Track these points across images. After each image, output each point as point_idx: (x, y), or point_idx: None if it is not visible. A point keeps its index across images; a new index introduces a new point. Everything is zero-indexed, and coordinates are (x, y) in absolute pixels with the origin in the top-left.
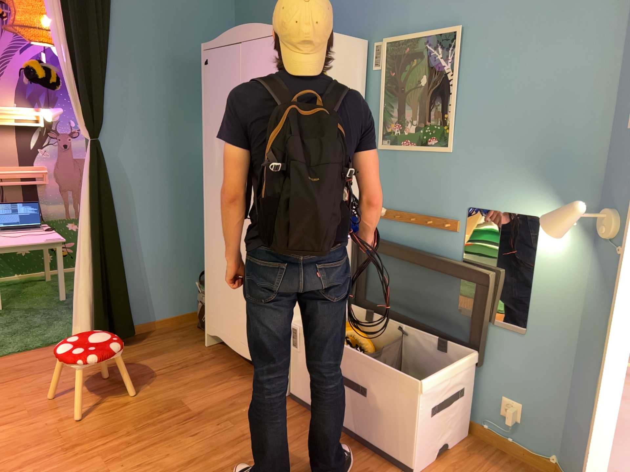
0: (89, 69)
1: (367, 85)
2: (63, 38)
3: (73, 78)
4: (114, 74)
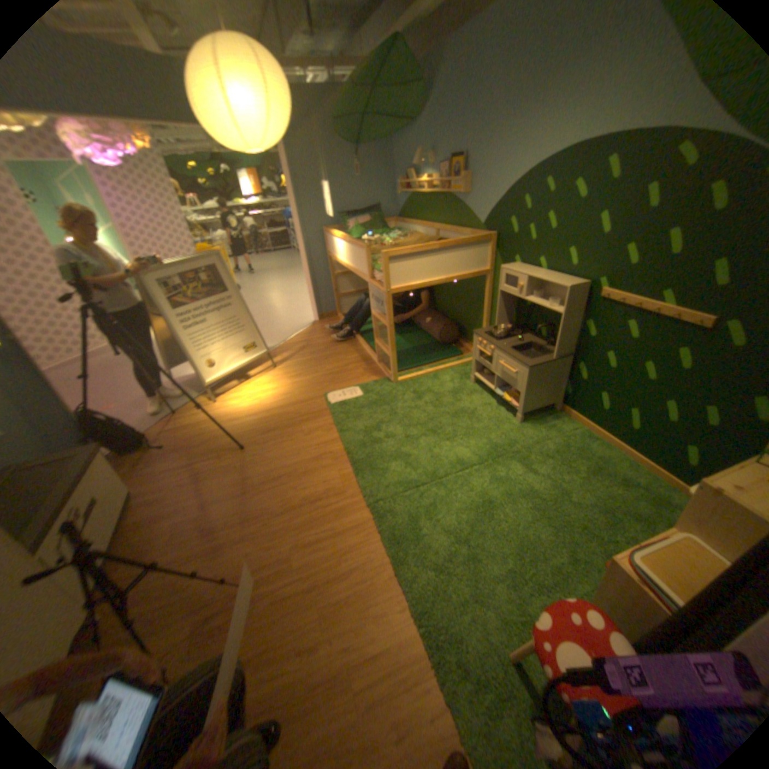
0: None
1: None
2: None
3: None
4: None
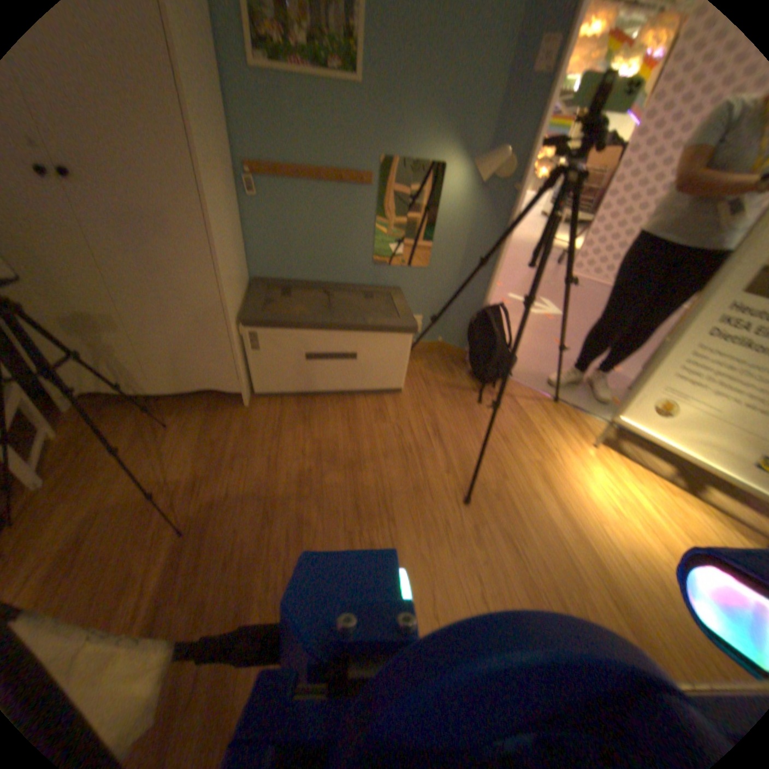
0: None
1: None
2: None
3: None
4: None
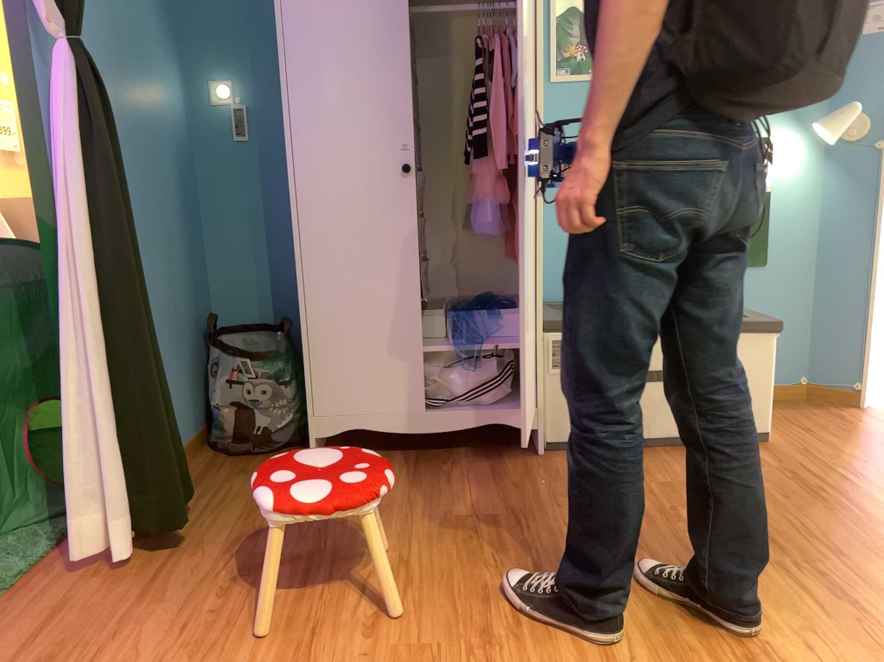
0: None
1: None
2: None
3: None
4: None
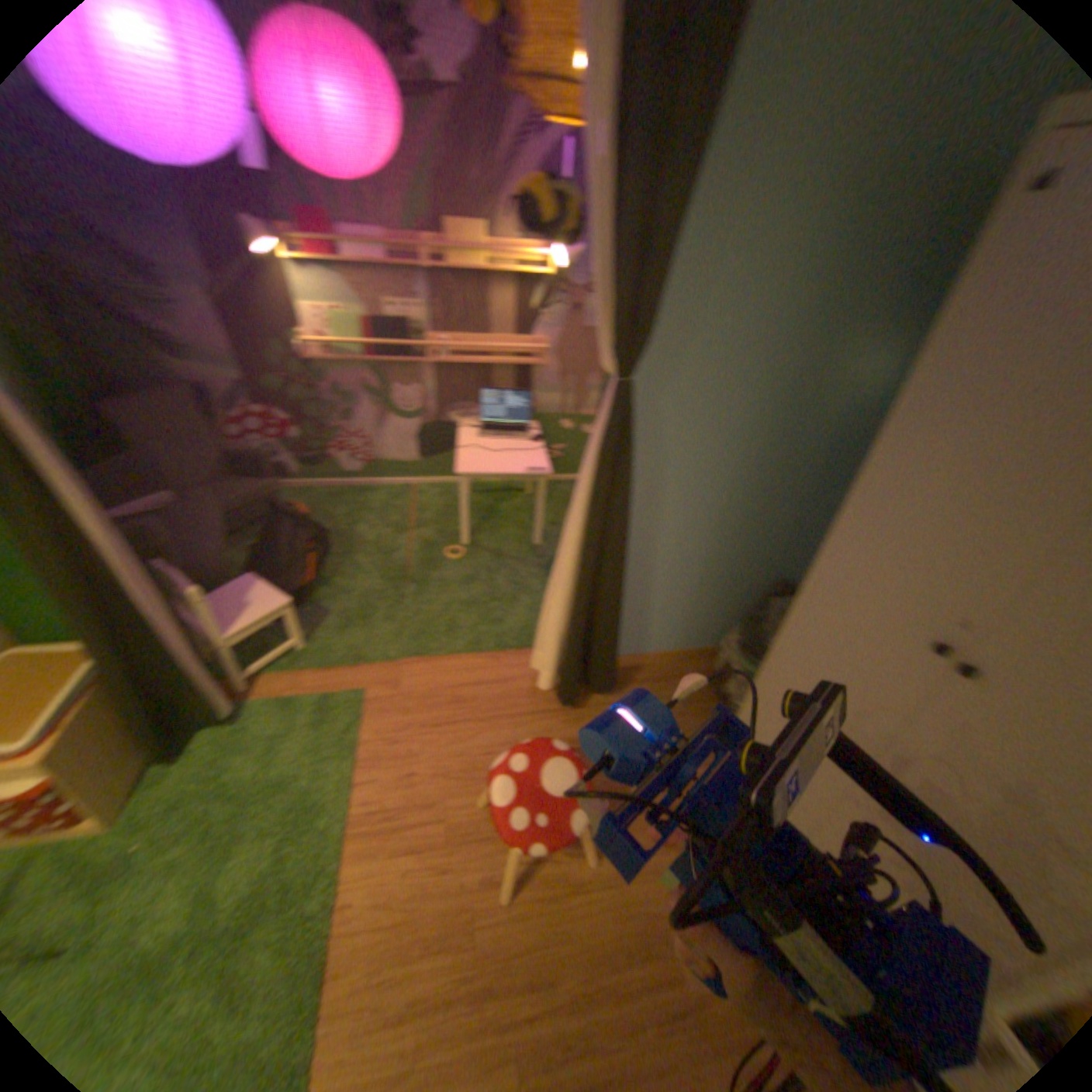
0: (651, 201)
1: None
2: (608, 104)
3: (611, 226)
4: (704, 208)
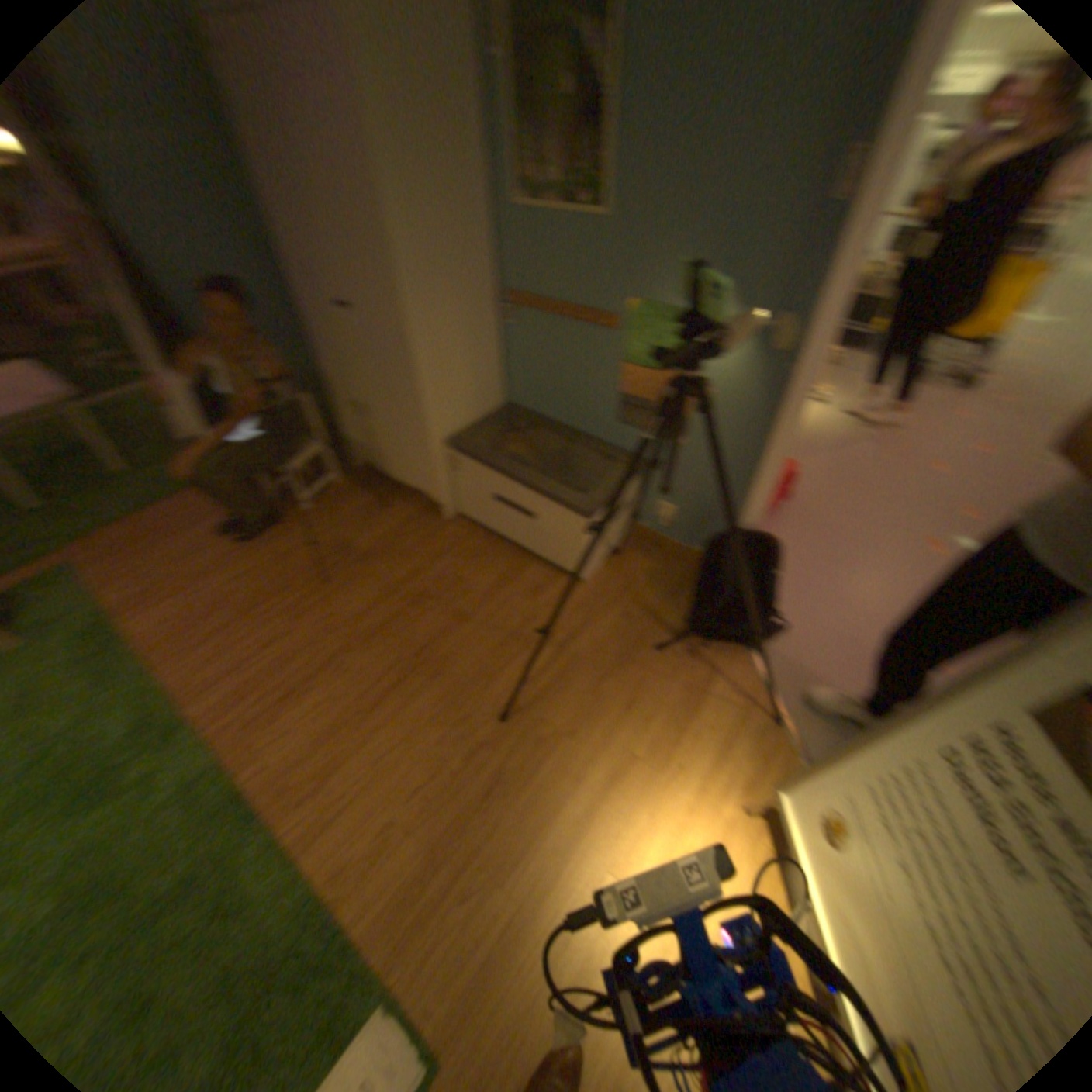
0: None
1: (481, 89)
2: None
3: None
4: None
